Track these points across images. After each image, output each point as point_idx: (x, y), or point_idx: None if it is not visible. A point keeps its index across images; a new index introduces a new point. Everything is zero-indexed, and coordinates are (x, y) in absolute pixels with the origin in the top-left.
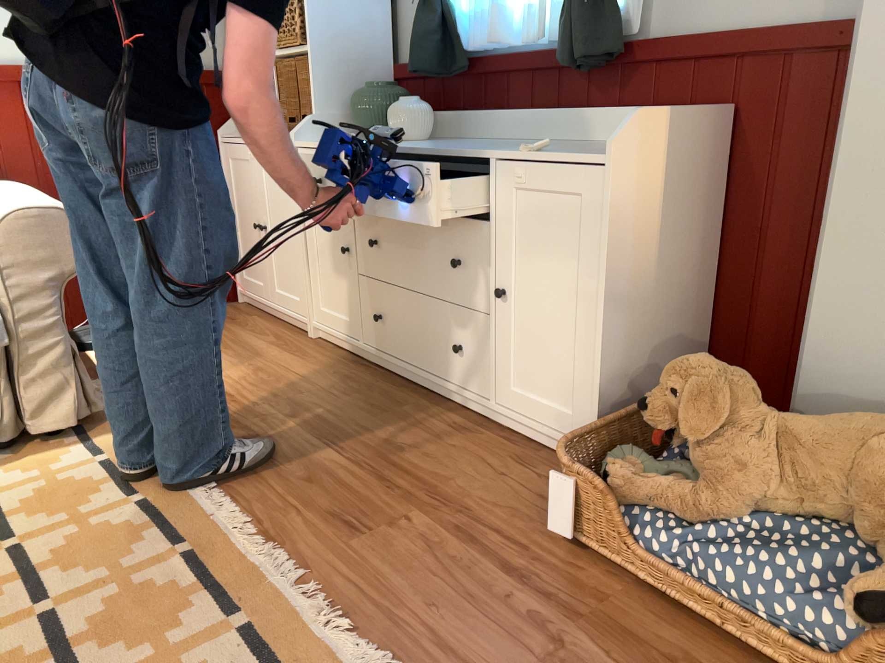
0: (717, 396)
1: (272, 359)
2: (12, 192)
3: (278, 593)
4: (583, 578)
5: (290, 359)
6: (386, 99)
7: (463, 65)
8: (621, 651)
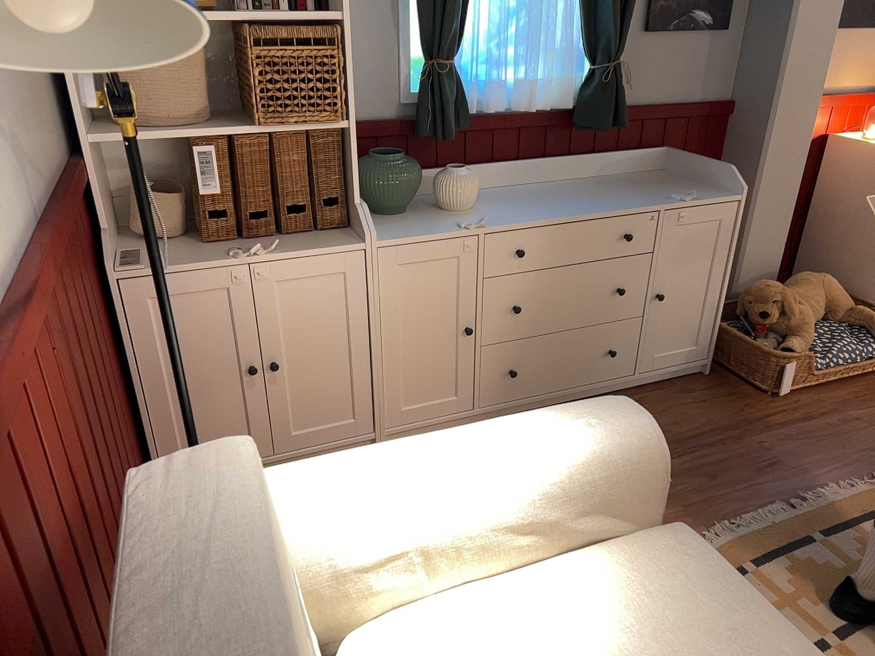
0: (790, 295)
1: None
2: (416, 460)
3: (853, 498)
4: (807, 402)
5: None
6: (419, 169)
7: (466, 124)
8: (858, 406)
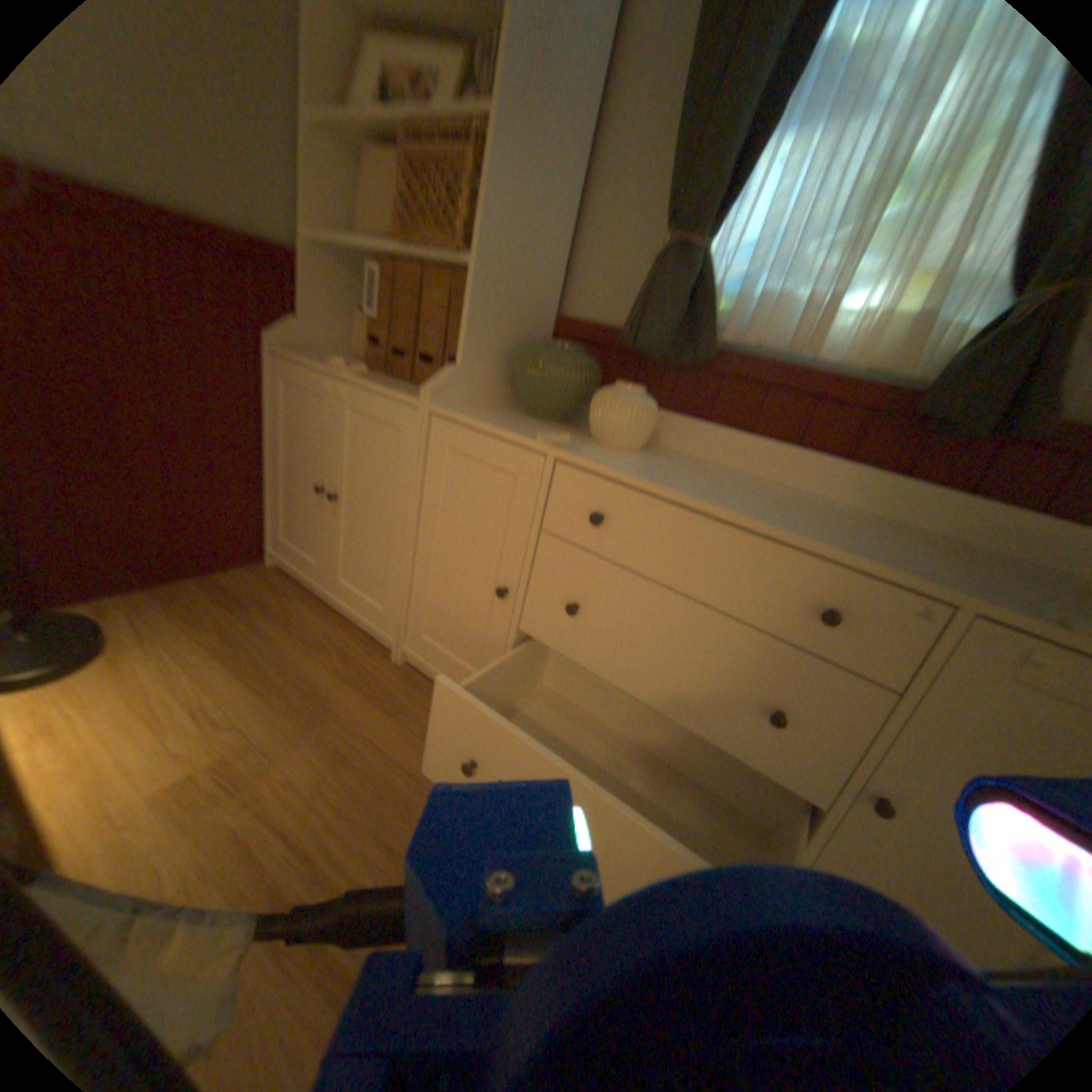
0: None
1: (356, 723)
2: None
3: None
4: None
5: (387, 723)
6: (586, 374)
7: (712, 355)
8: None
